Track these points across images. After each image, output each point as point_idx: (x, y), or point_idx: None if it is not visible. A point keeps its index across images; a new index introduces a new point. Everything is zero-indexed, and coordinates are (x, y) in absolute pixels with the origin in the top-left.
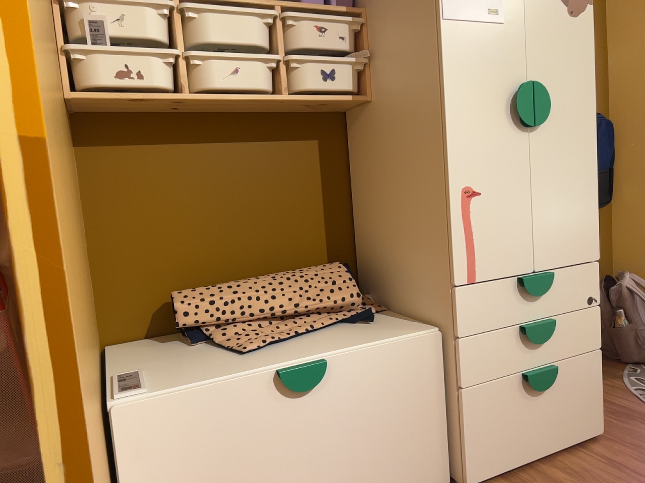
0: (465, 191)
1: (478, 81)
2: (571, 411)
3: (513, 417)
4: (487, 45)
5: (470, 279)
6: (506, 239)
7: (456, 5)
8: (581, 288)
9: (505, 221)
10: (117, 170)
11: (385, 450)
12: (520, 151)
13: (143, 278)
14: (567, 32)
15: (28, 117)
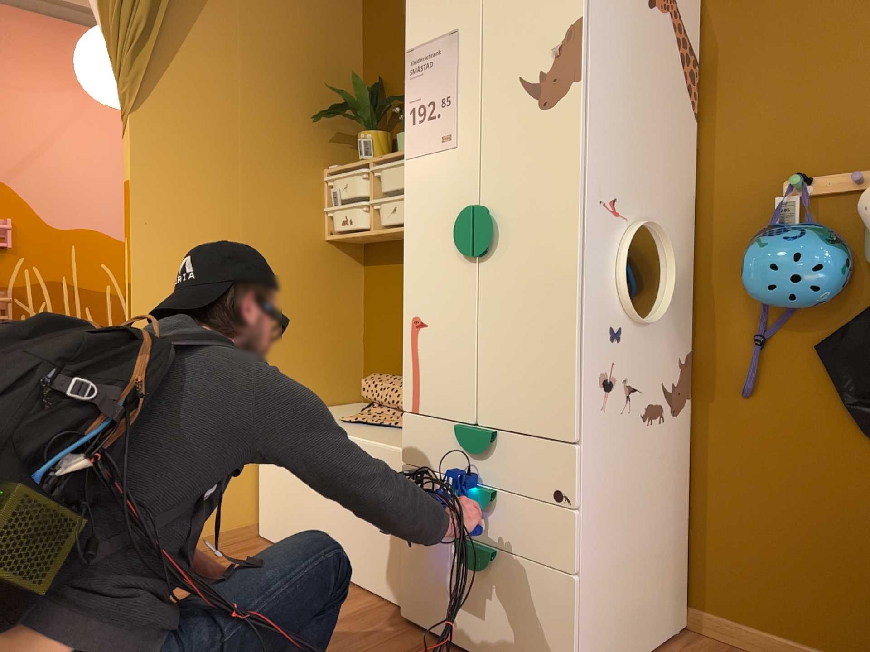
0: (413, 321)
1: (430, 212)
2: (519, 632)
3: (446, 580)
4: (440, 174)
5: (412, 408)
6: (446, 377)
7: (414, 143)
8: (544, 473)
9: (446, 359)
10: (376, 281)
11: (362, 536)
12: (466, 284)
13: (382, 361)
14: (536, 132)
15: (132, 273)
